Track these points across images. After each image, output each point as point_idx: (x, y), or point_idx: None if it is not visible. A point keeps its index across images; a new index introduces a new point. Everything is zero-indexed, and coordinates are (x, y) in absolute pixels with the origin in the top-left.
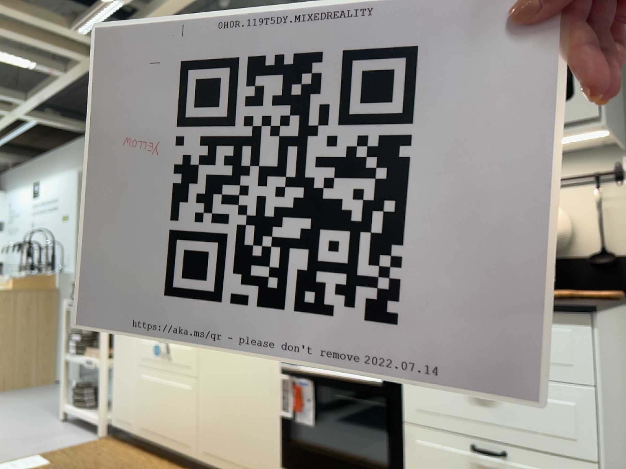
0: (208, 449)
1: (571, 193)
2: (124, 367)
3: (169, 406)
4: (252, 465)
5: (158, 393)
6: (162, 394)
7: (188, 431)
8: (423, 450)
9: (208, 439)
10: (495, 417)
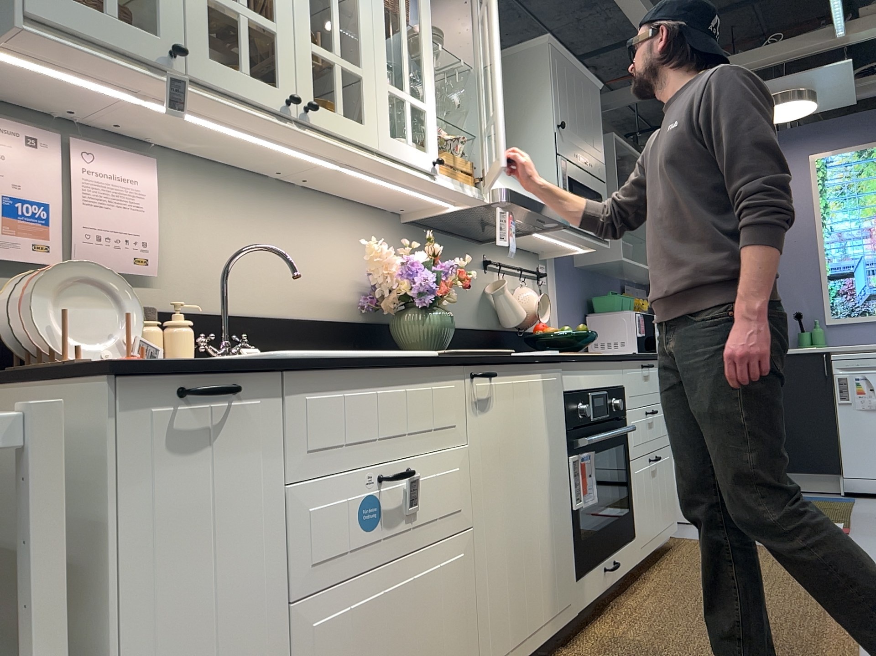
0: (501, 646)
1: (527, 283)
2: (215, 650)
3: (415, 636)
4: (554, 606)
5: (383, 629)
6: (394, 623)
7: (463, 652)
8: (638, 476)
9: (500, 626)
10: (654, 432)
